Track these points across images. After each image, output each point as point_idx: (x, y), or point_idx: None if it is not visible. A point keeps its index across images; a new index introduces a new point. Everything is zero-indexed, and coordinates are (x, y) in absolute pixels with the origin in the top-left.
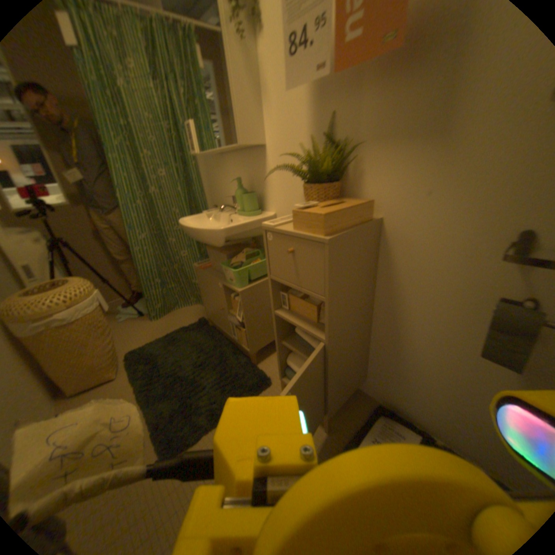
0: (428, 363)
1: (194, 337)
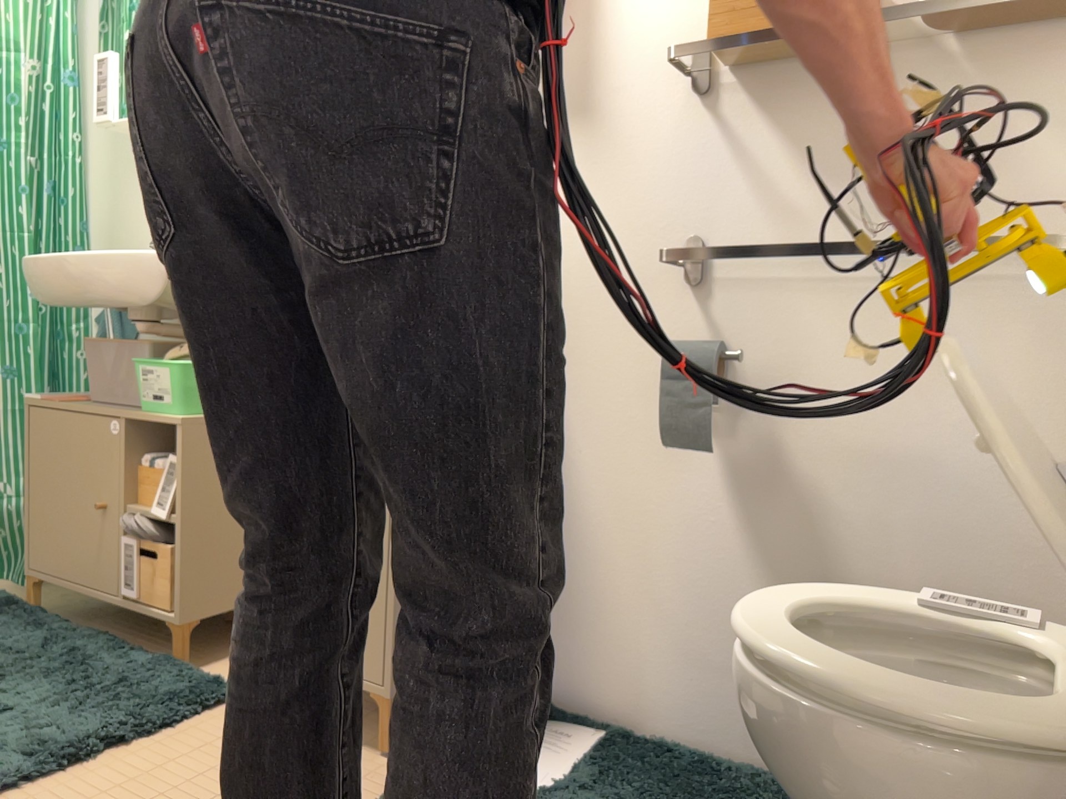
0: (602, 526)
1: None
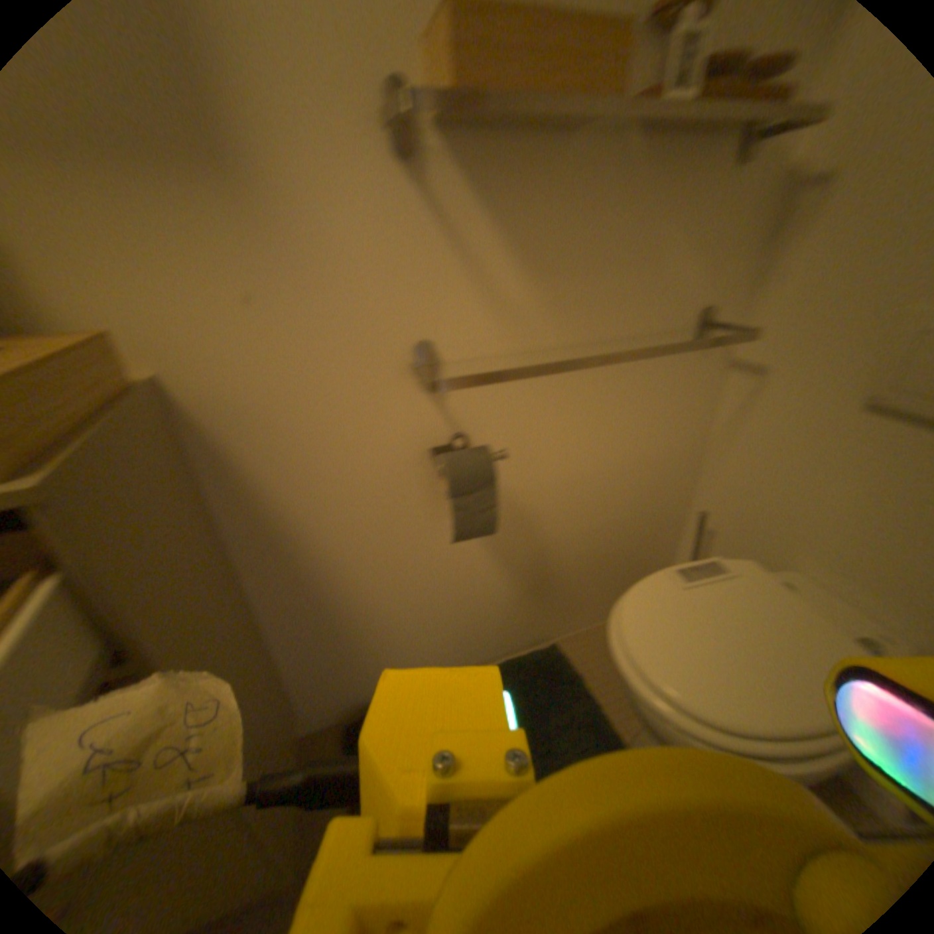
0: (386, 597)
1: None
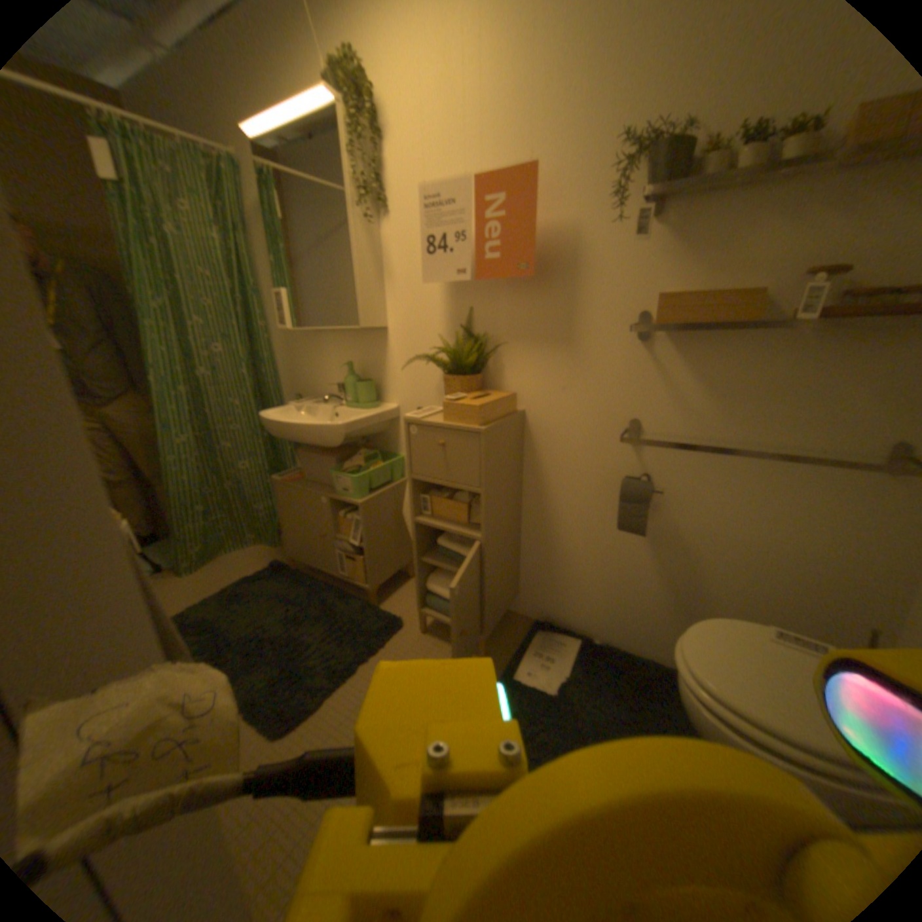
0: (578, 553)
1: (269, 586)
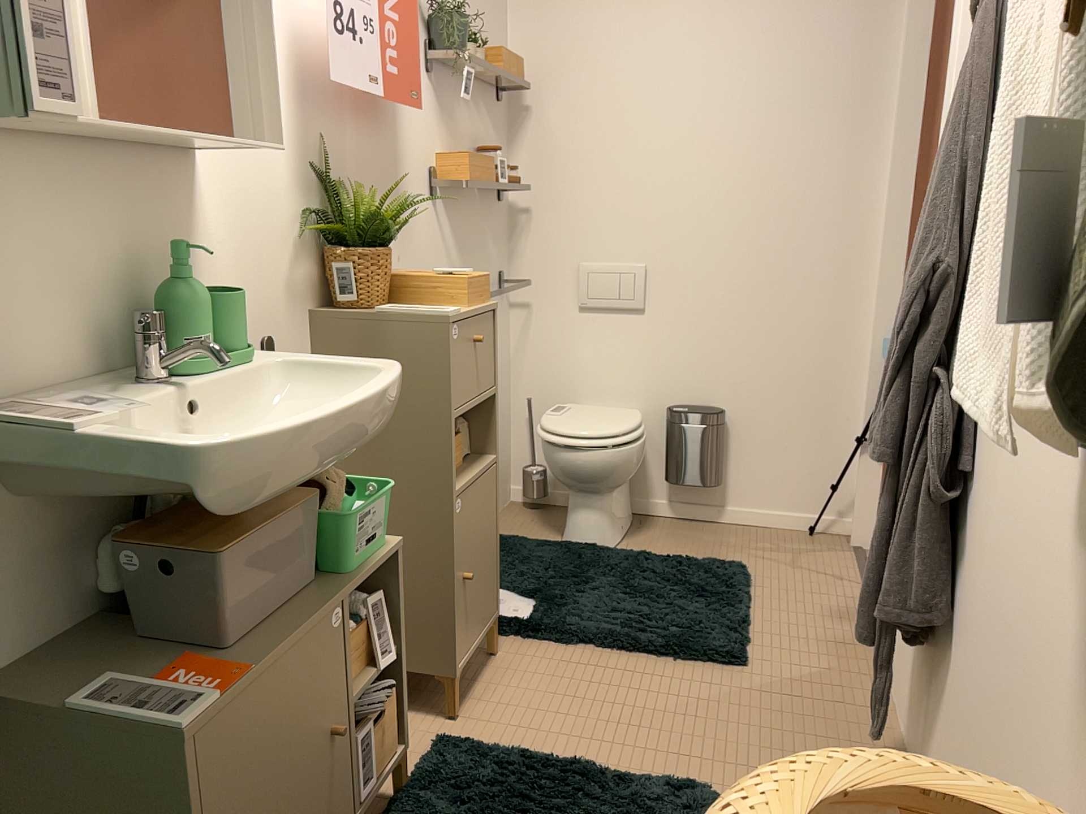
0: None
1: None
